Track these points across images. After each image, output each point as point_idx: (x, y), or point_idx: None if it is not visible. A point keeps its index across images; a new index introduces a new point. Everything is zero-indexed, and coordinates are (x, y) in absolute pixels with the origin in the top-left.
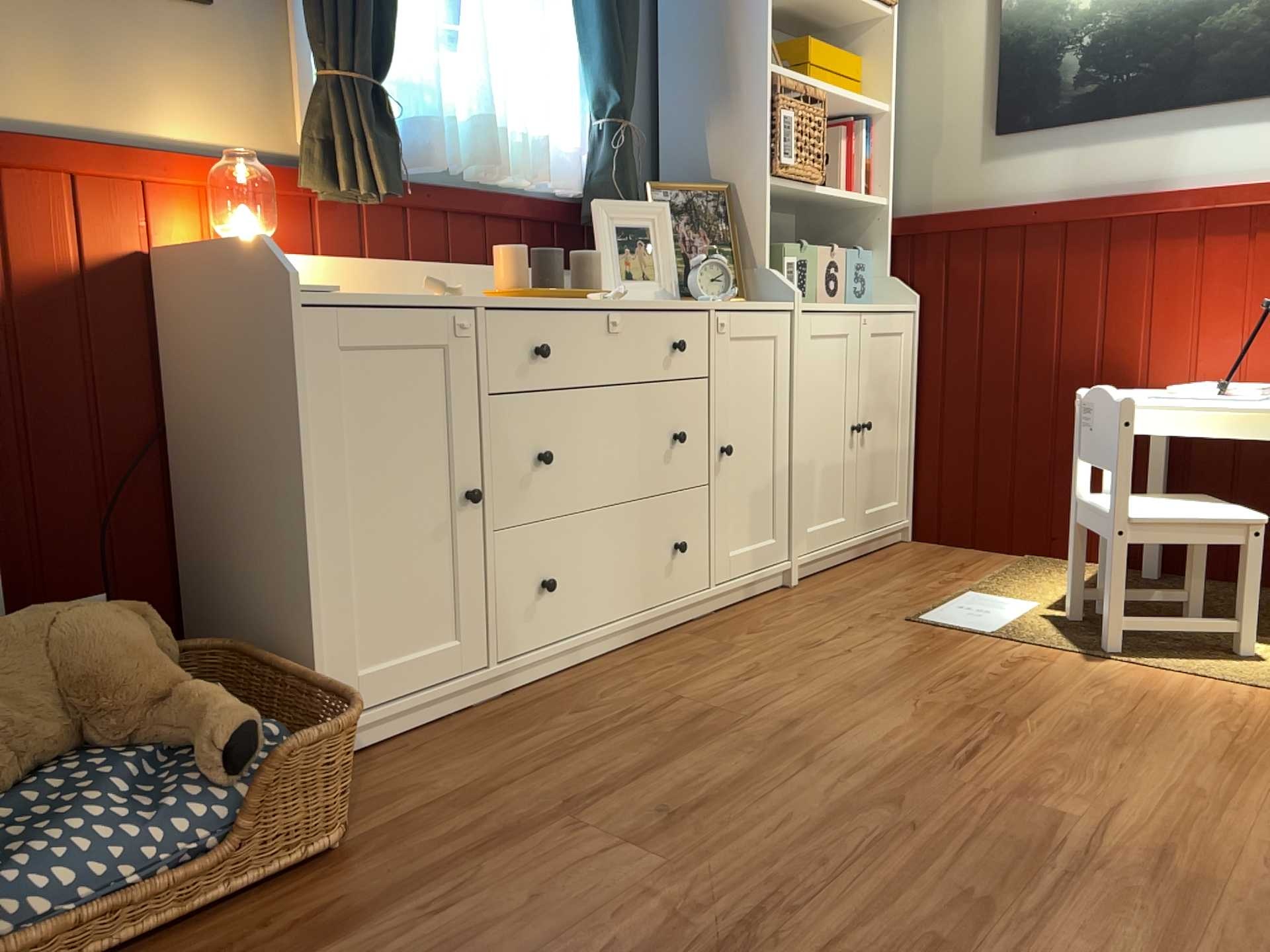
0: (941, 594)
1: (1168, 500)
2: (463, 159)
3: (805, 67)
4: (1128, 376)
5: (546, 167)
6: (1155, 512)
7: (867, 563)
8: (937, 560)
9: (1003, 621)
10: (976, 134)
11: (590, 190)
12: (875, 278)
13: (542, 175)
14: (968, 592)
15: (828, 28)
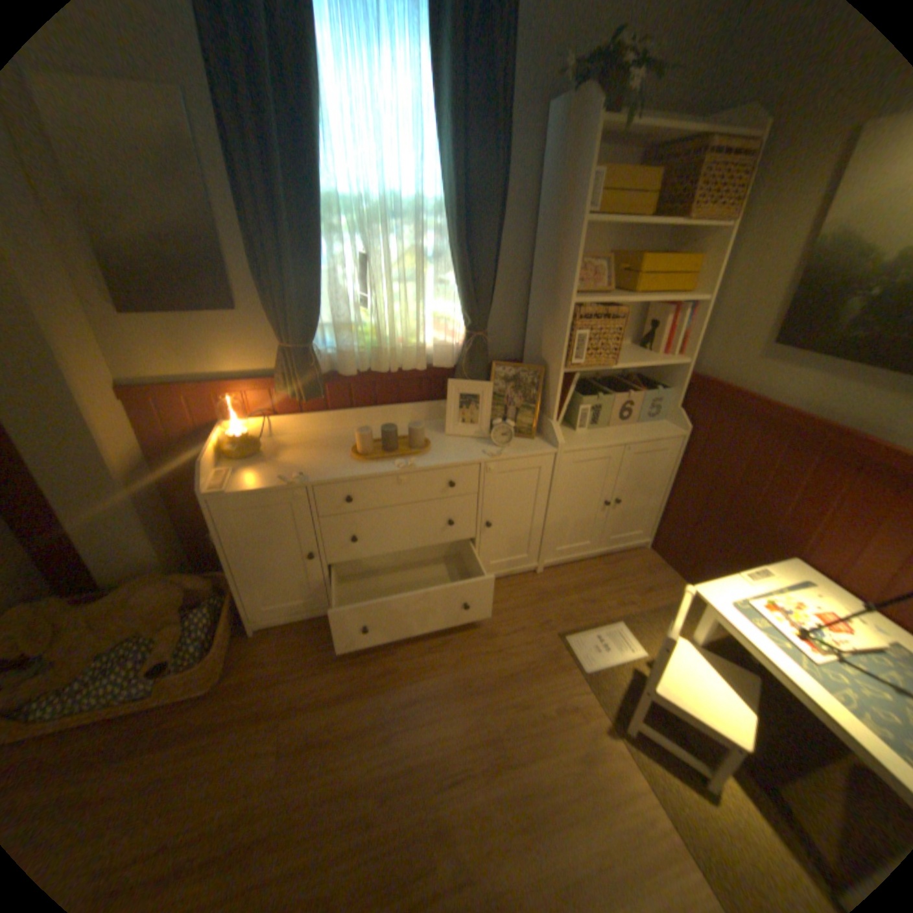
0: (605, 616)
1: (720, 678)
2: (373, 361)
3: (638, 273)
4: (799, 547)
5: (435, 351)
6: (685, 693)
7: (600, 563)
8: (642, 577)
9: (606, 664)
10: (765, 334)
11: (458, 364)
12: (671, 404)
13: (418, 366)
14: (621, 622)
15: (688, 225)
